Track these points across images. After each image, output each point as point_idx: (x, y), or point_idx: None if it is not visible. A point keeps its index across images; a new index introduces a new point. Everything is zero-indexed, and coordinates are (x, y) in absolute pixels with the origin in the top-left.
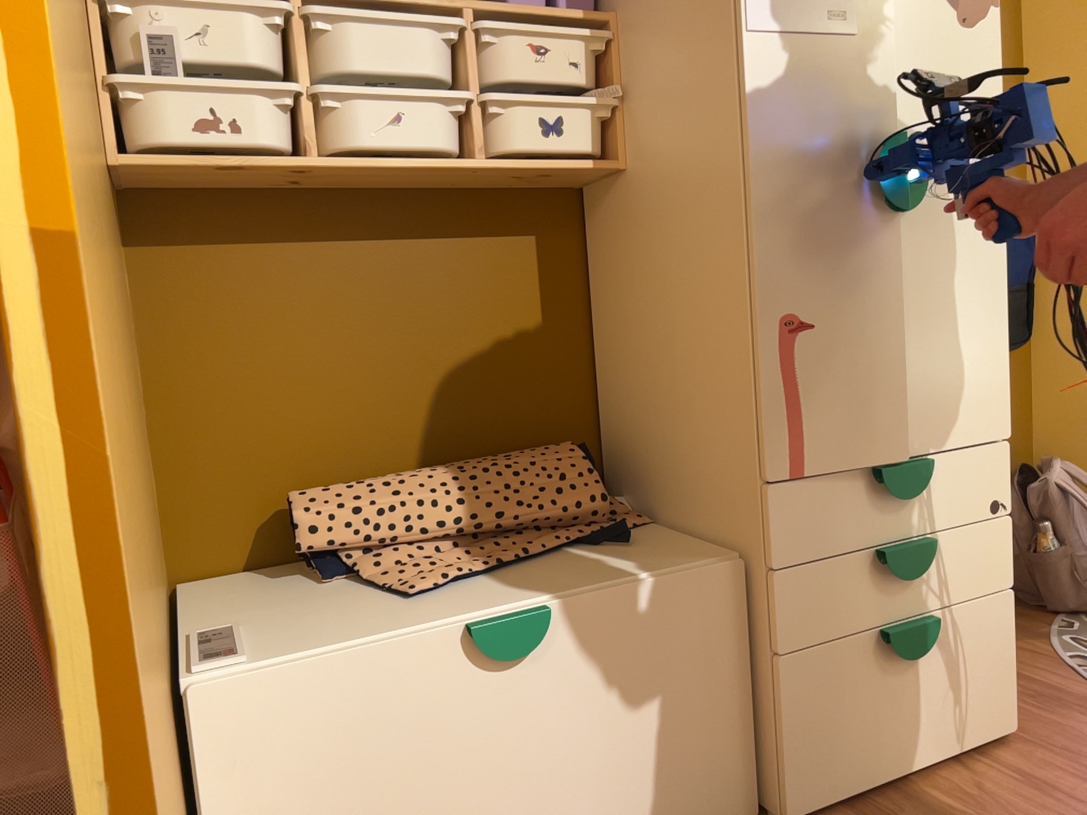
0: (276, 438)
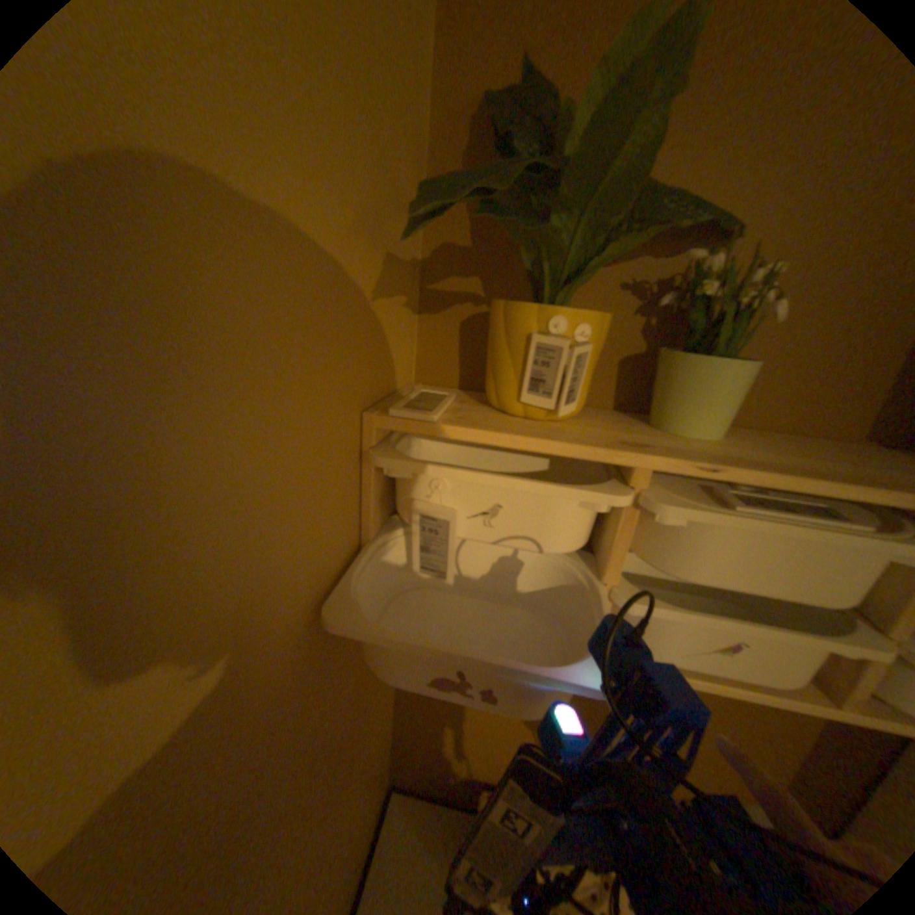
0: (490, 739)
